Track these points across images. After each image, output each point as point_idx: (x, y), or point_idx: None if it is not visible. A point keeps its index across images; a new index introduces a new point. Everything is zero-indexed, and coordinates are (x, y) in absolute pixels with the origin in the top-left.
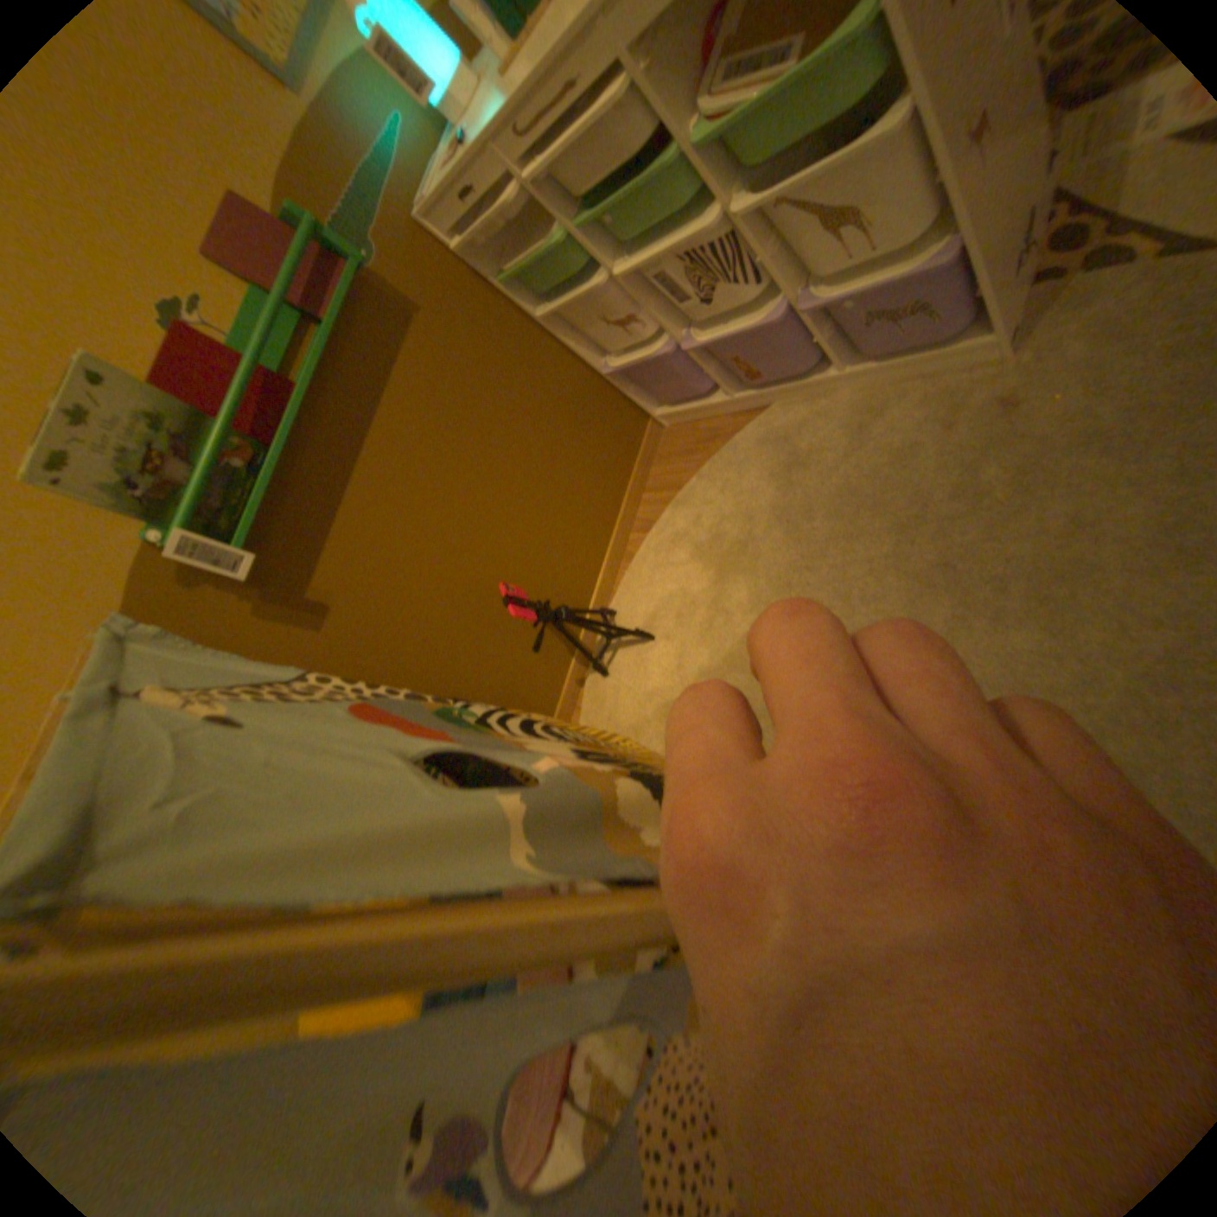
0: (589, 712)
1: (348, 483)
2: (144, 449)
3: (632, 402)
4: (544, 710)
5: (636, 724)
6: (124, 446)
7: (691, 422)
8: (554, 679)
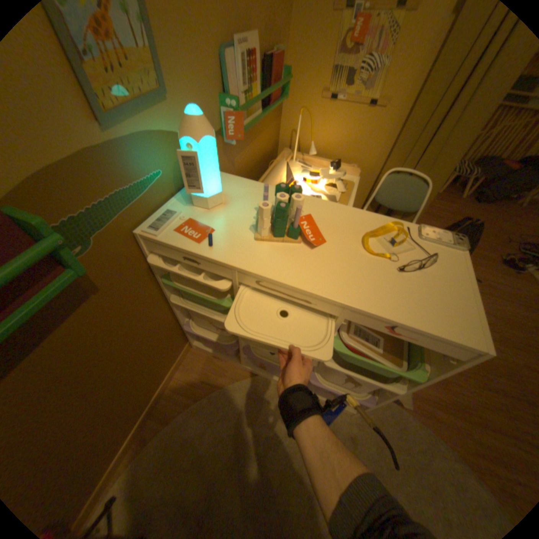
0: None
1: None
2: None
3: (185, 335)
4: None
5: None
6: None
7: (209, 356)
8: None
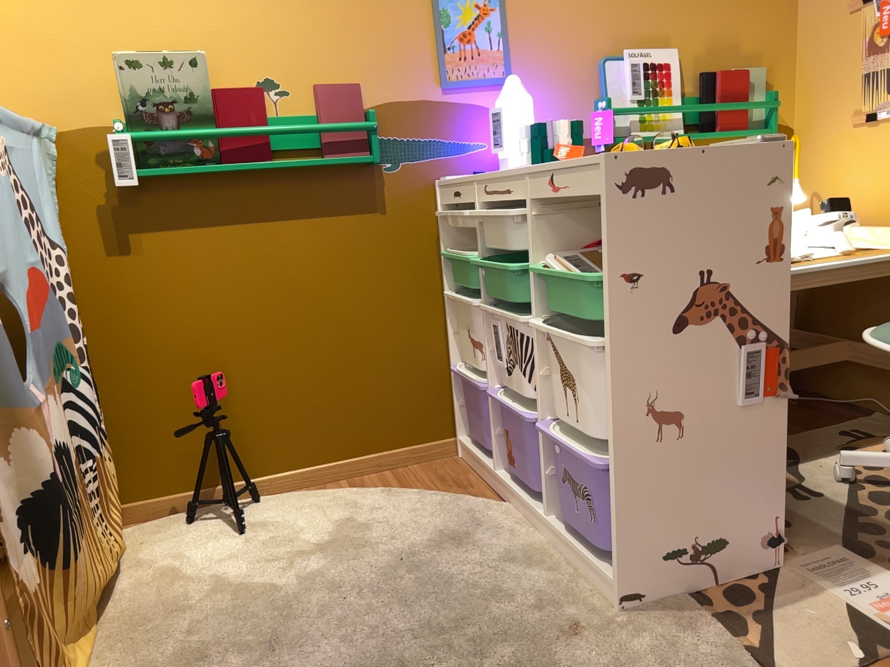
0: (144, 526)
1: (233, 223)
2: (172, 101)
3: (453, 411)
4: (129, 485)
5: (144, 559)
6: (167, 91)
7: (468, 467)
8: (164, 479)
